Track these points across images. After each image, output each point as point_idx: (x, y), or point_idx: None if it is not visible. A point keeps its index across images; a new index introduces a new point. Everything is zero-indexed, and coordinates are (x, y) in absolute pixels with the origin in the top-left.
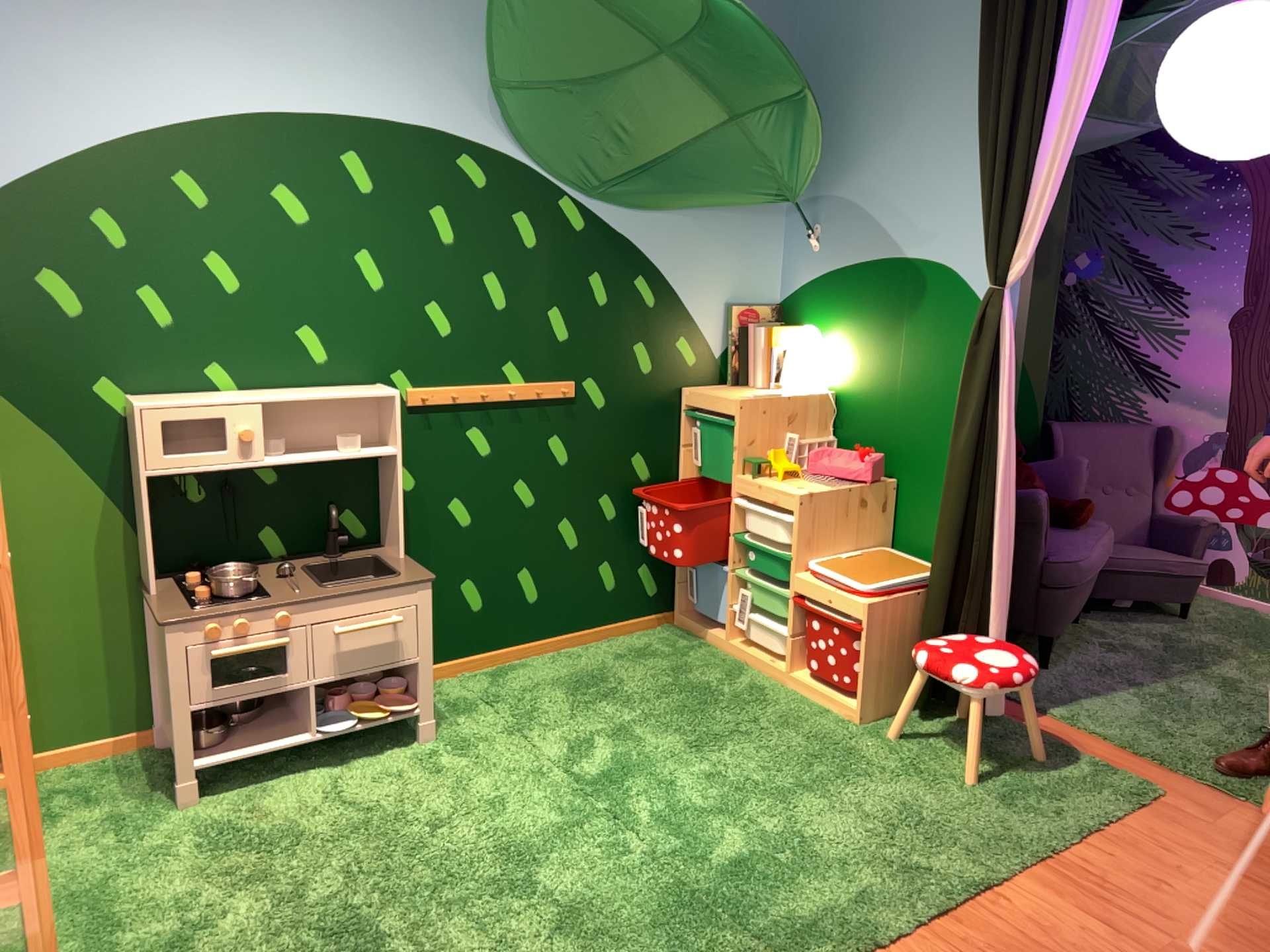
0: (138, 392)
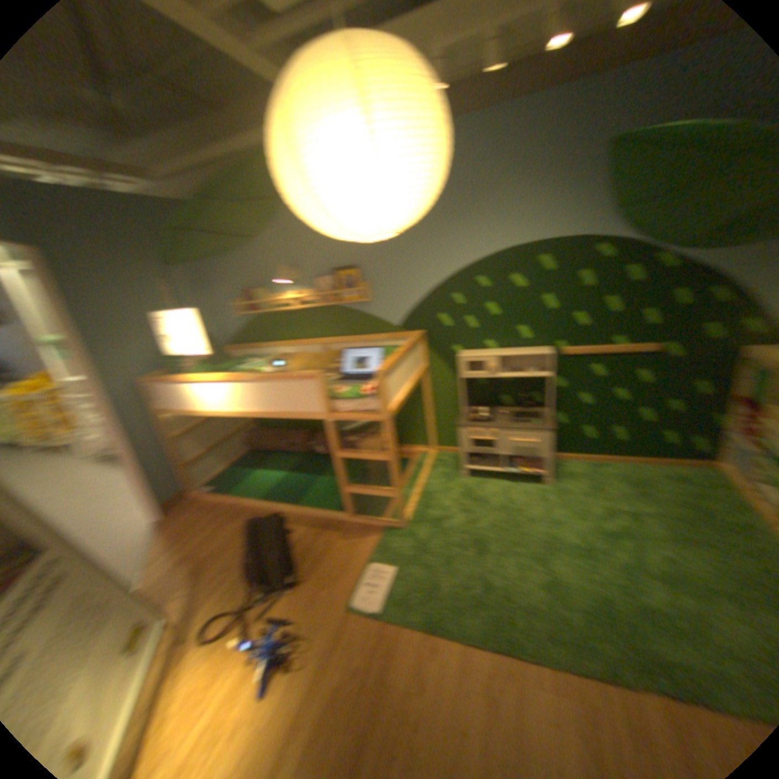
0: (462, 349)
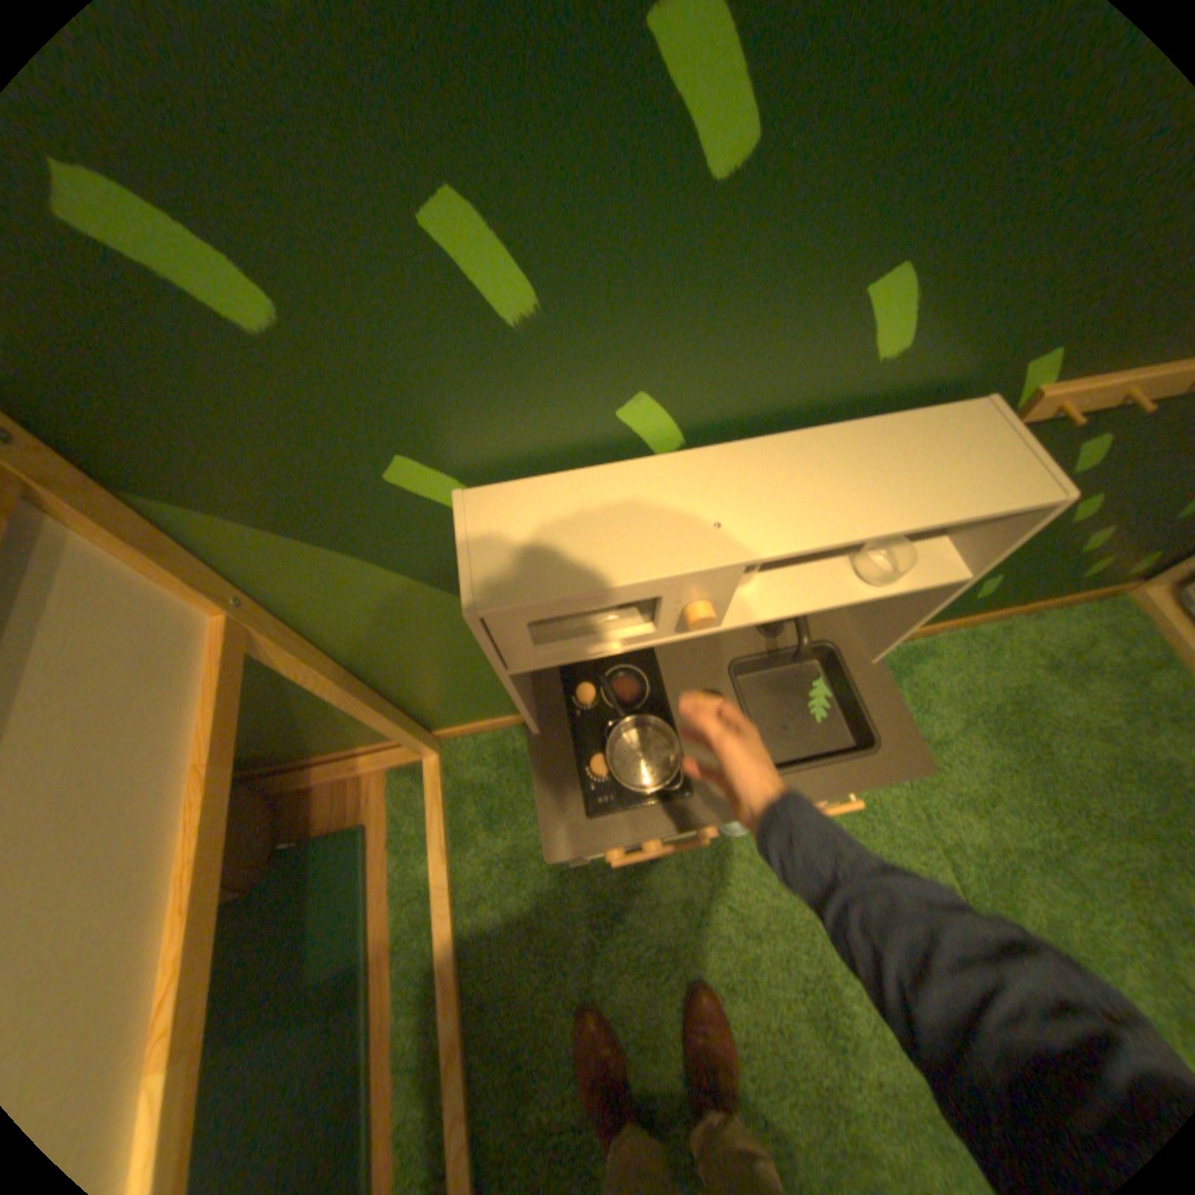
0: (475, 471)
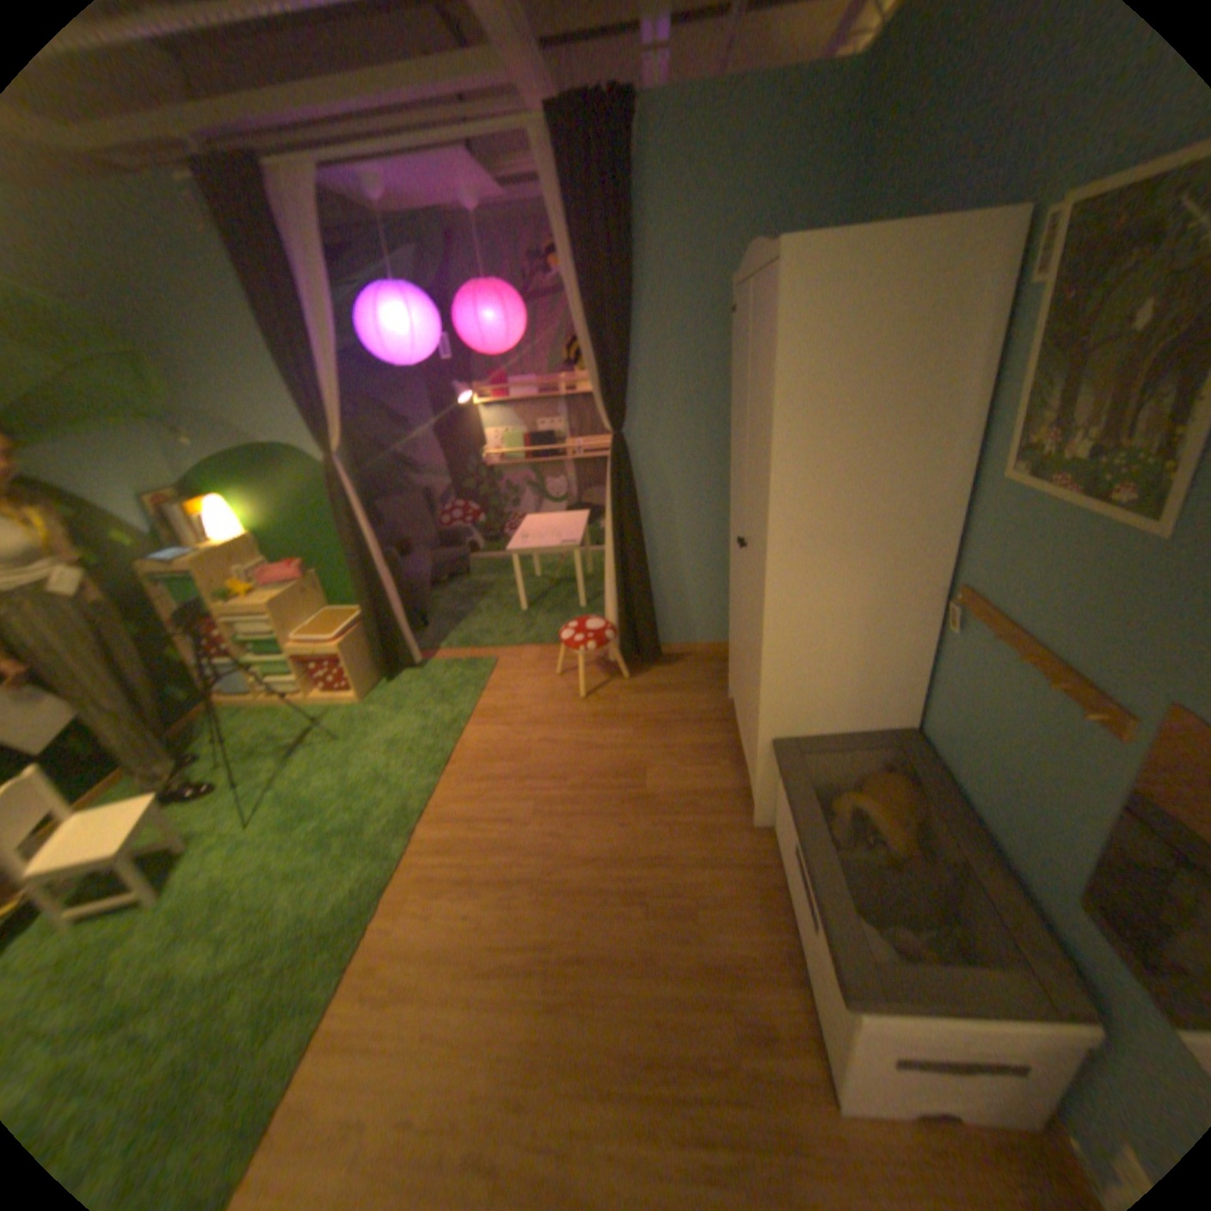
0: None
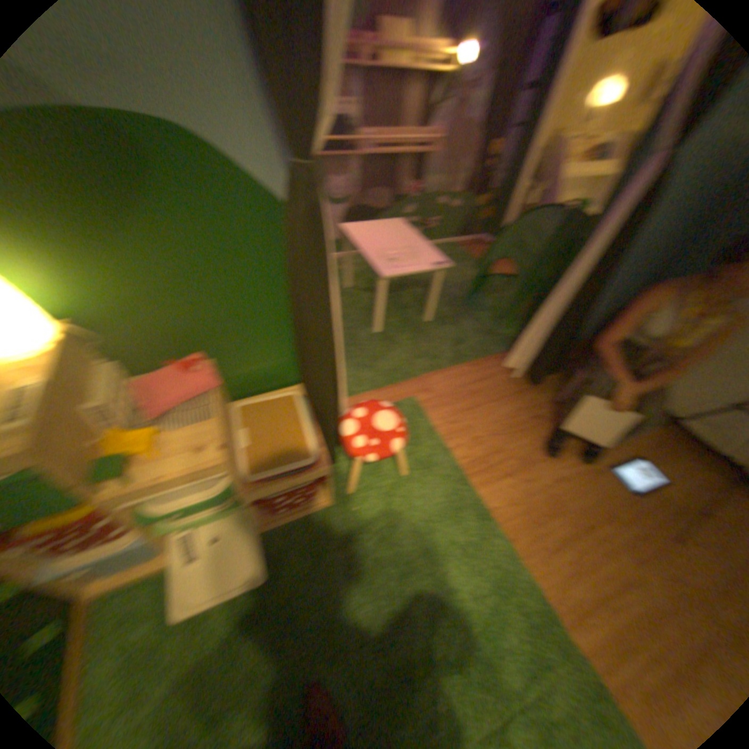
0: None
